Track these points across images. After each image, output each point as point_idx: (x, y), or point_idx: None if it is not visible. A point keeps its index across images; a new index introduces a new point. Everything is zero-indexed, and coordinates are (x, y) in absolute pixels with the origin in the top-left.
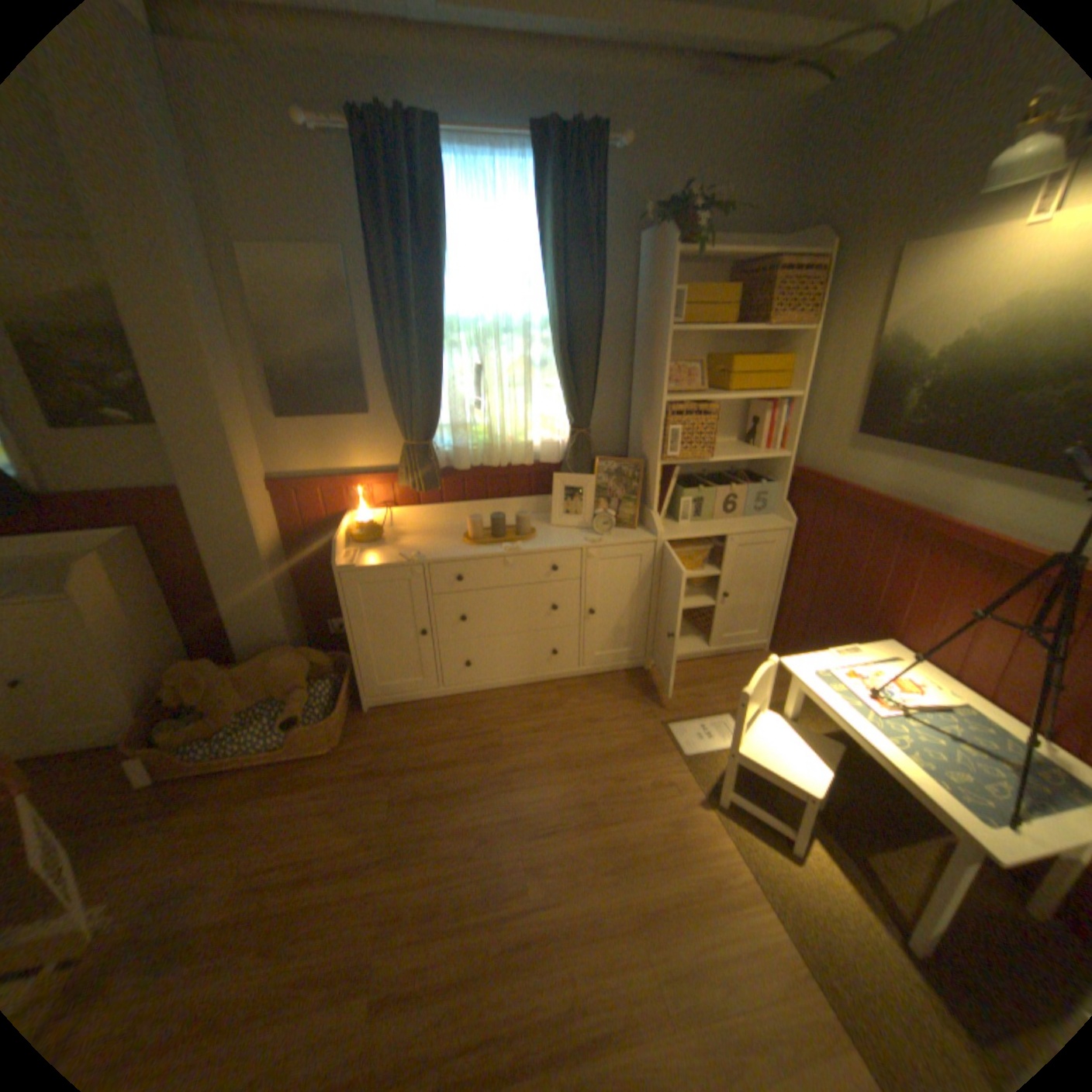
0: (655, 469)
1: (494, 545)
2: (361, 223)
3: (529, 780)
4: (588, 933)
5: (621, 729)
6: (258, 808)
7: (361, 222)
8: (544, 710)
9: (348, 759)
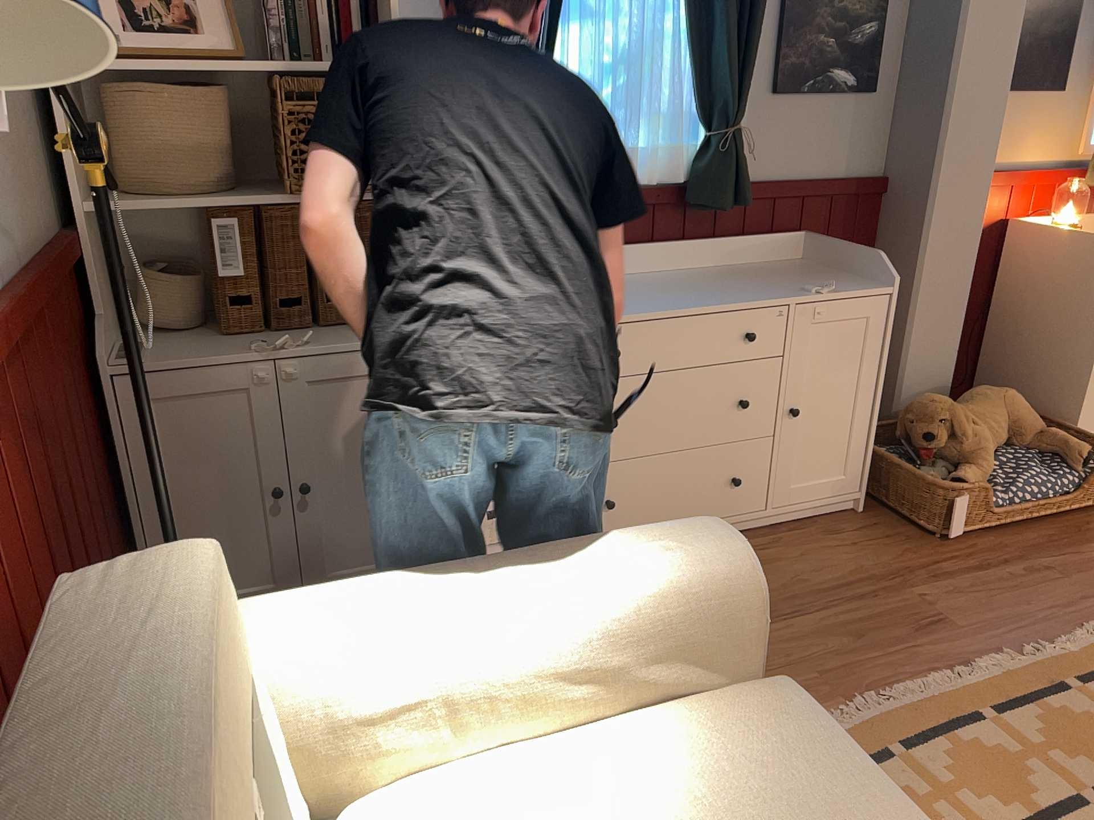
0: None
1: None
2: None
3: None
4: None
5: None
6: None
7: None
8: None
9: None
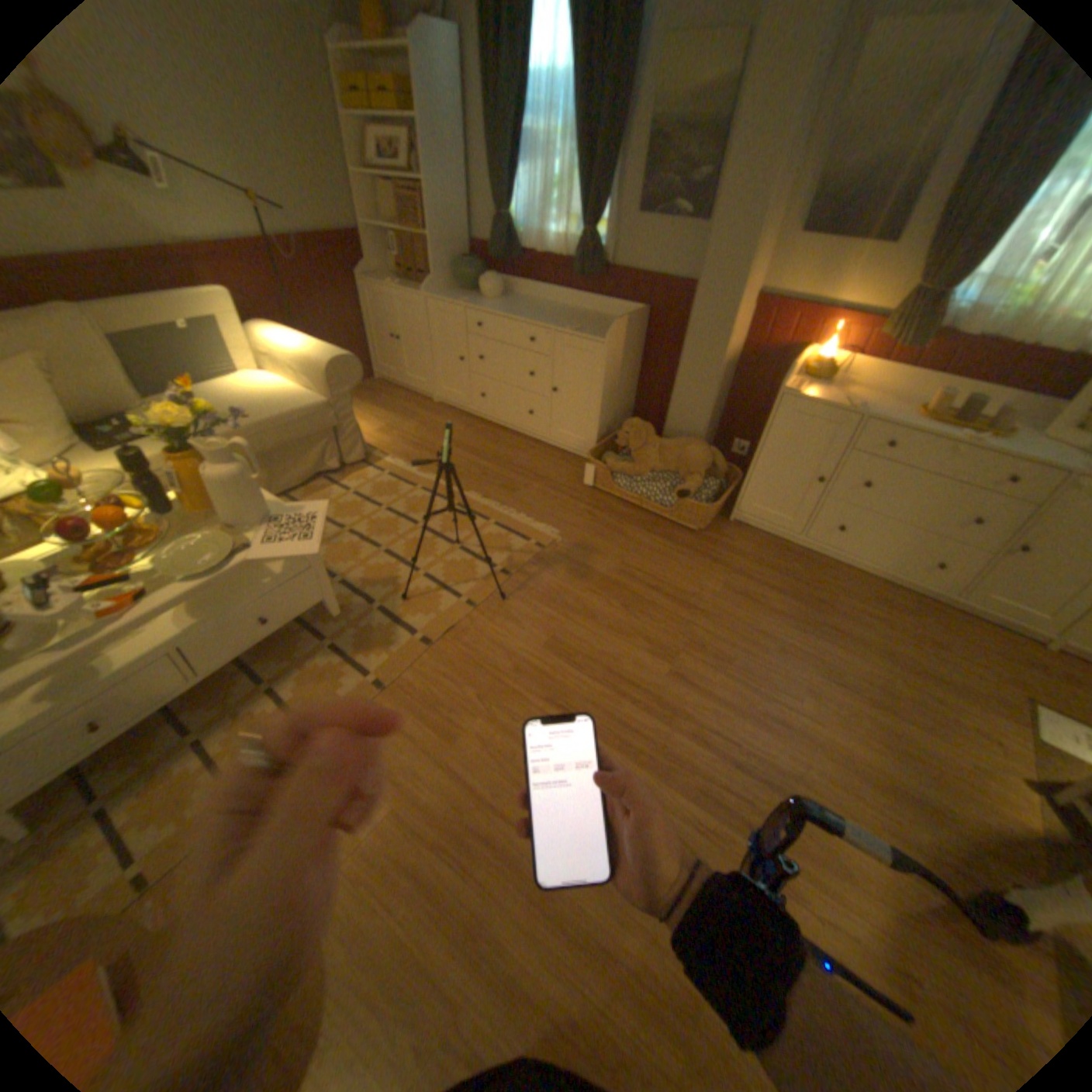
0: None
1: (952, 427)
2: None
3: (845, 644)
4: (839, 758)
5: (972, 673)
6: (642, 536)
7: None
8: (892, 609)
9: (707, 543)
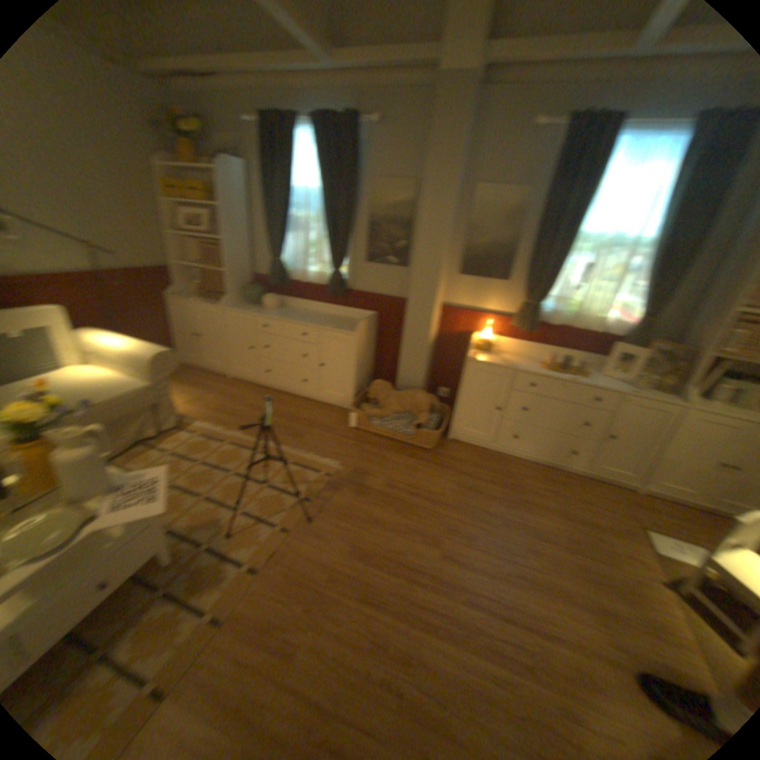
0: (706, 357)
1: (561, 373)
2: (553, 176)
3: (539, 512)
4: (563, 596)
5: (609, 517)
6: (397, 457)
7: (553, 175)
8: (555, 483)
9: (439, 456)
